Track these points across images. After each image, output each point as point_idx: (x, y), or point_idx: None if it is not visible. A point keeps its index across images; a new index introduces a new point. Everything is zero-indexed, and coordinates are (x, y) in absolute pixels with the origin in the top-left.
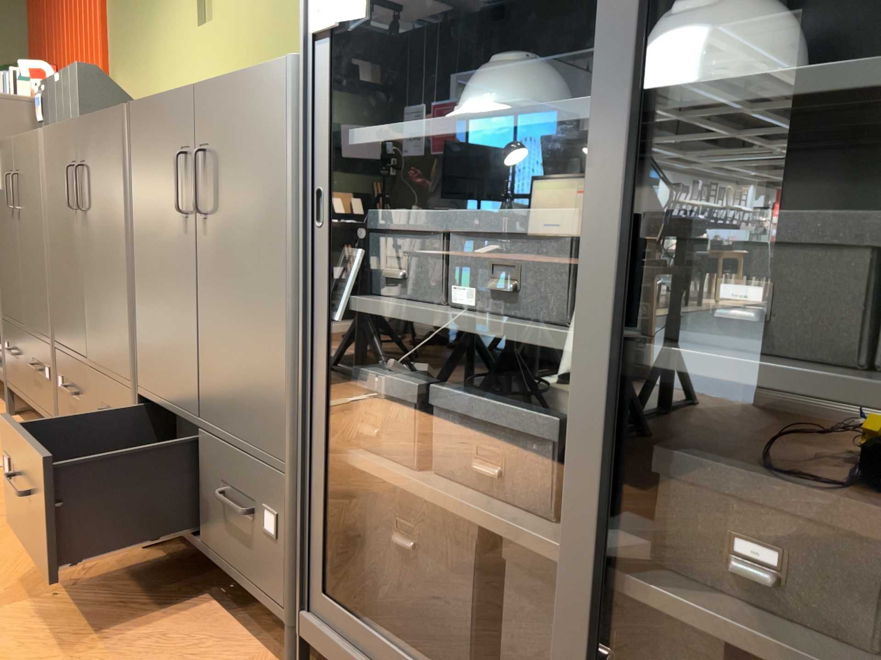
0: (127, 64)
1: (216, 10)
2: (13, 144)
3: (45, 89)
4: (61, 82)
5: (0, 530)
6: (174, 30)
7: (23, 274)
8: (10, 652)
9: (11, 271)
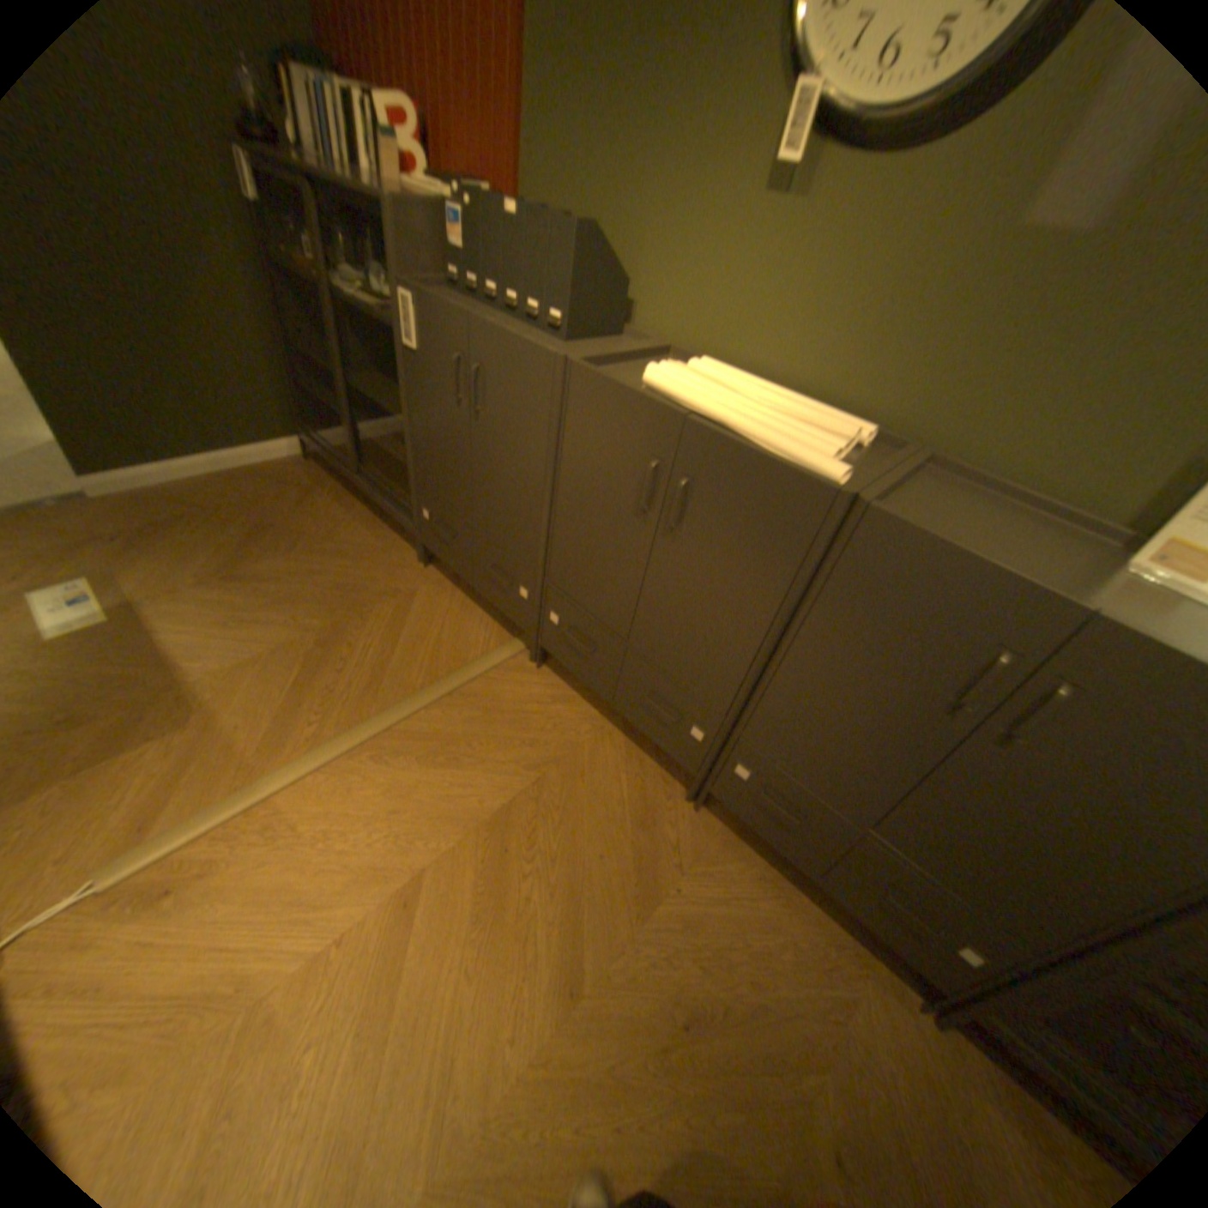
0: (565, 154)
1: (825, 183)
2: (466, 319)
3: (469, 201)
4: (520, 218)
5: (562, 782)
6: (701, 159)
7: (478, 478)
8: (698, 971)
9: (444, 454)
